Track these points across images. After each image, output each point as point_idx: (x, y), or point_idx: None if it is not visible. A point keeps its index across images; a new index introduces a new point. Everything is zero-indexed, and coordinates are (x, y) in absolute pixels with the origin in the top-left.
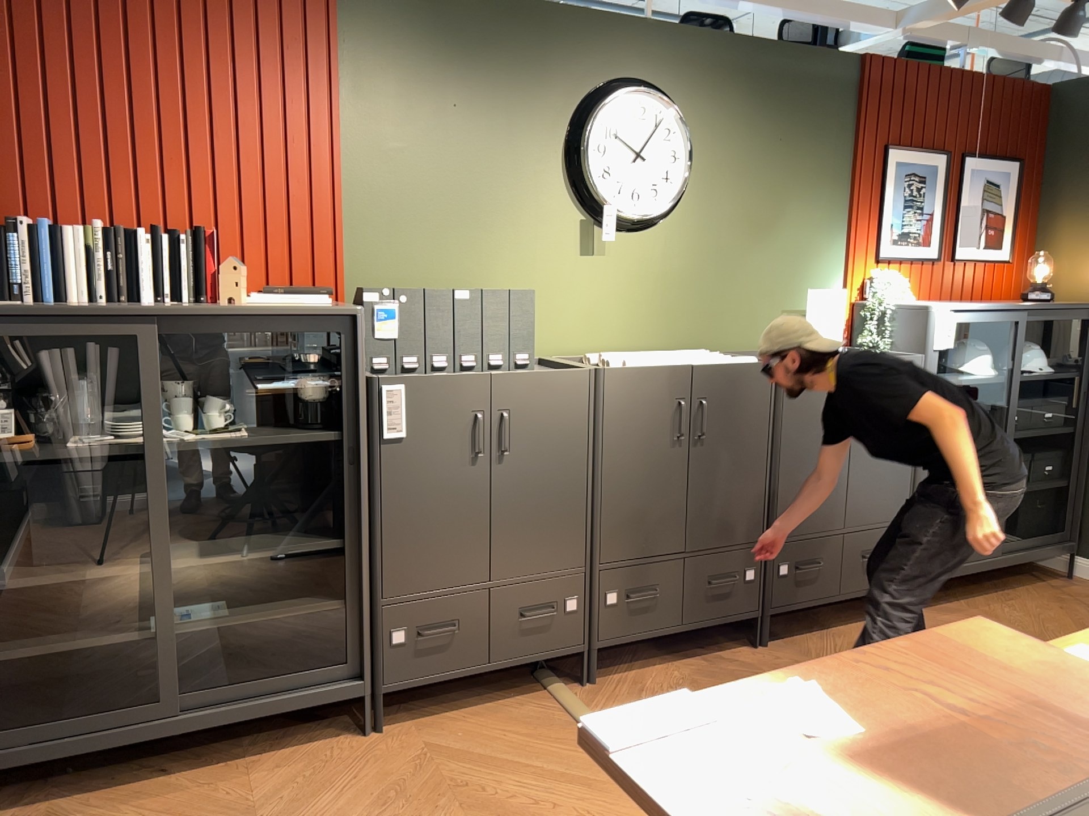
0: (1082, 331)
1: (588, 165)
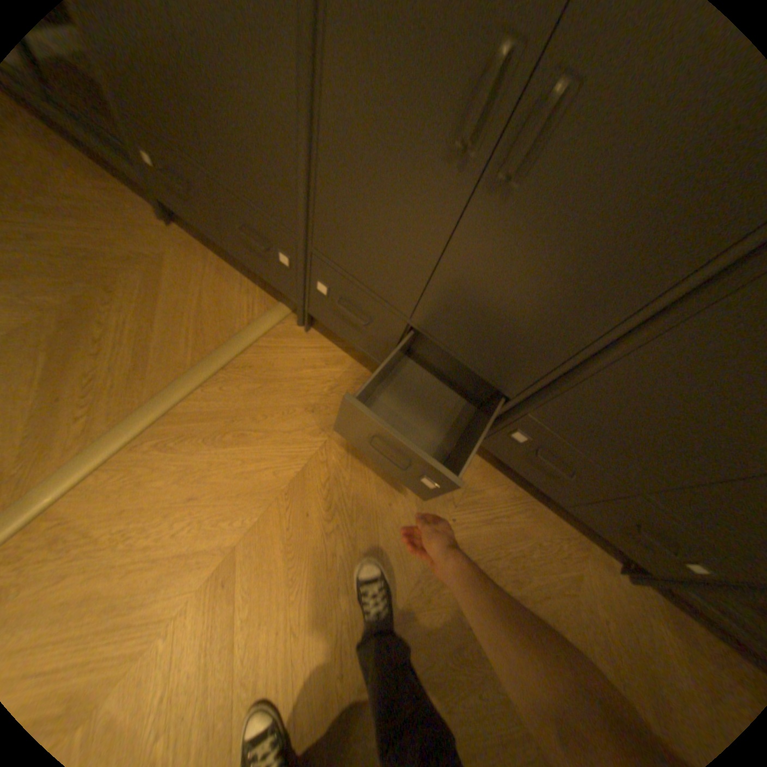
0: None
1: None
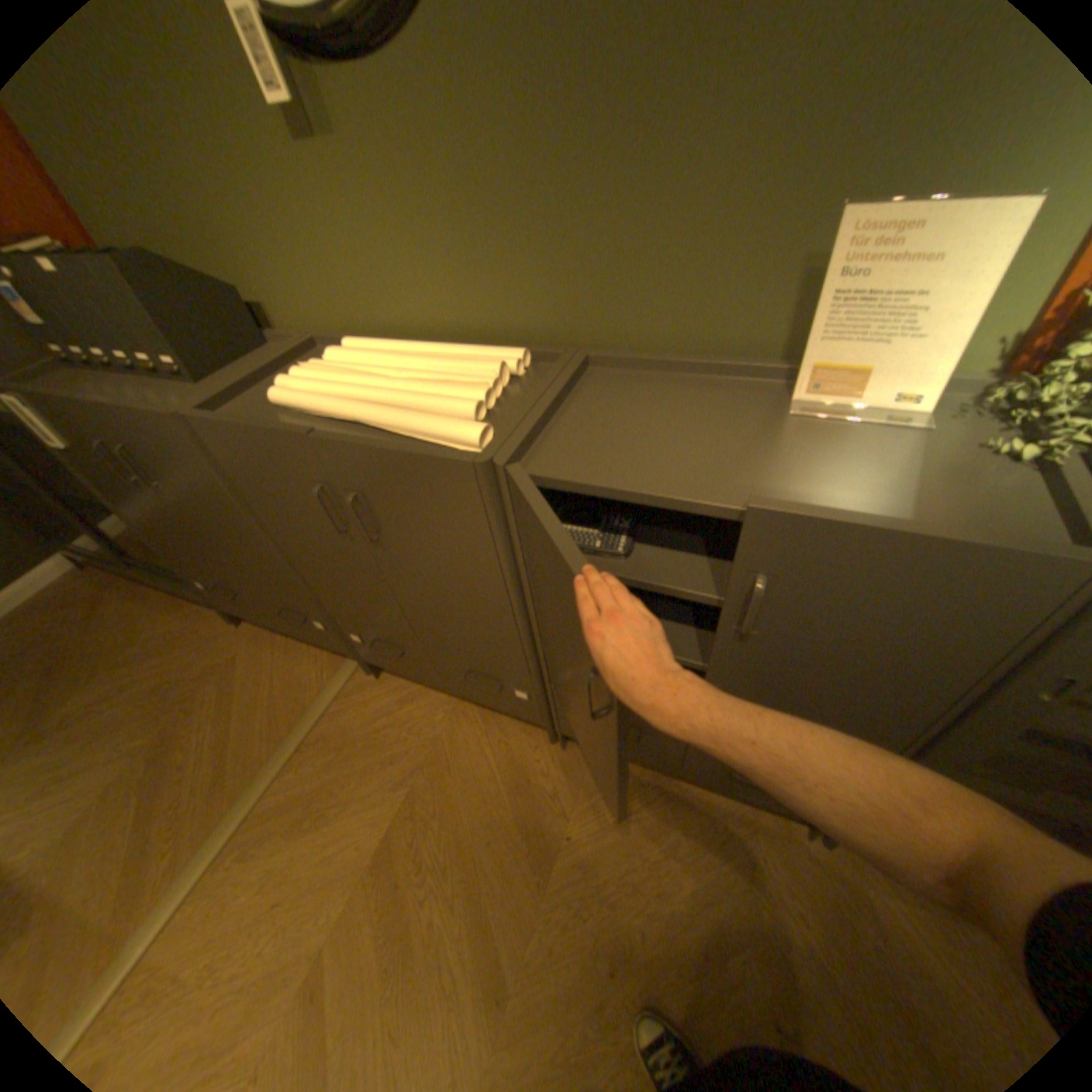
0: None
1: None
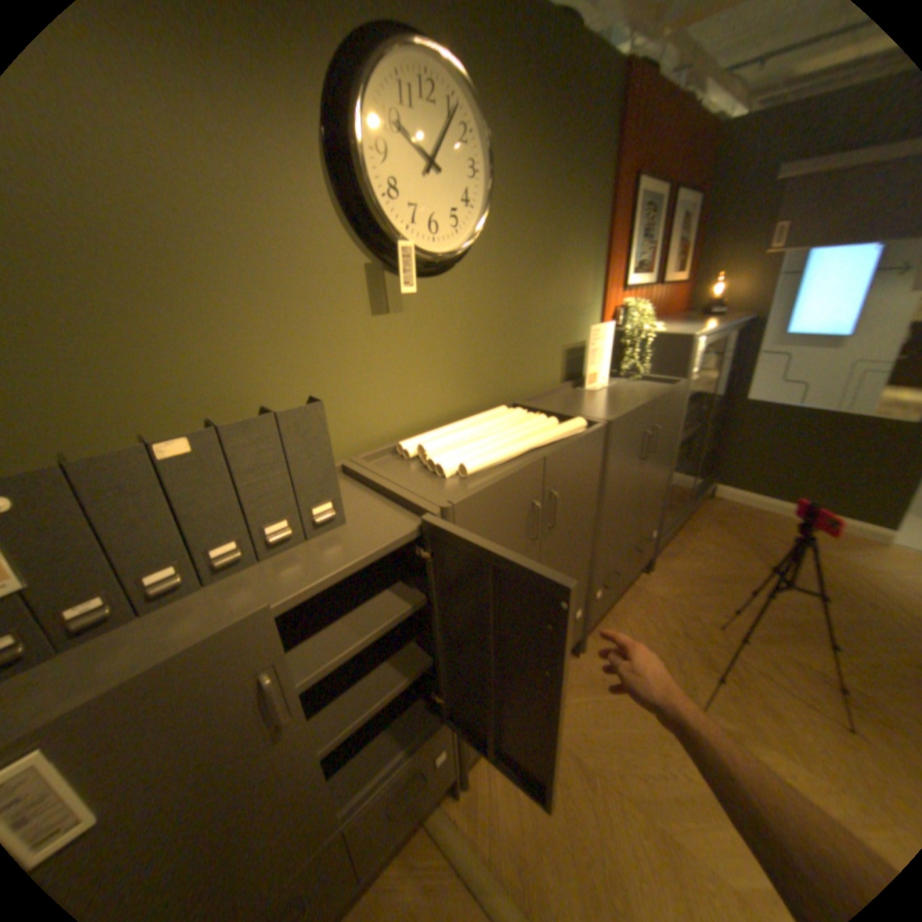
0: (736, 333)
1: (364, 171)
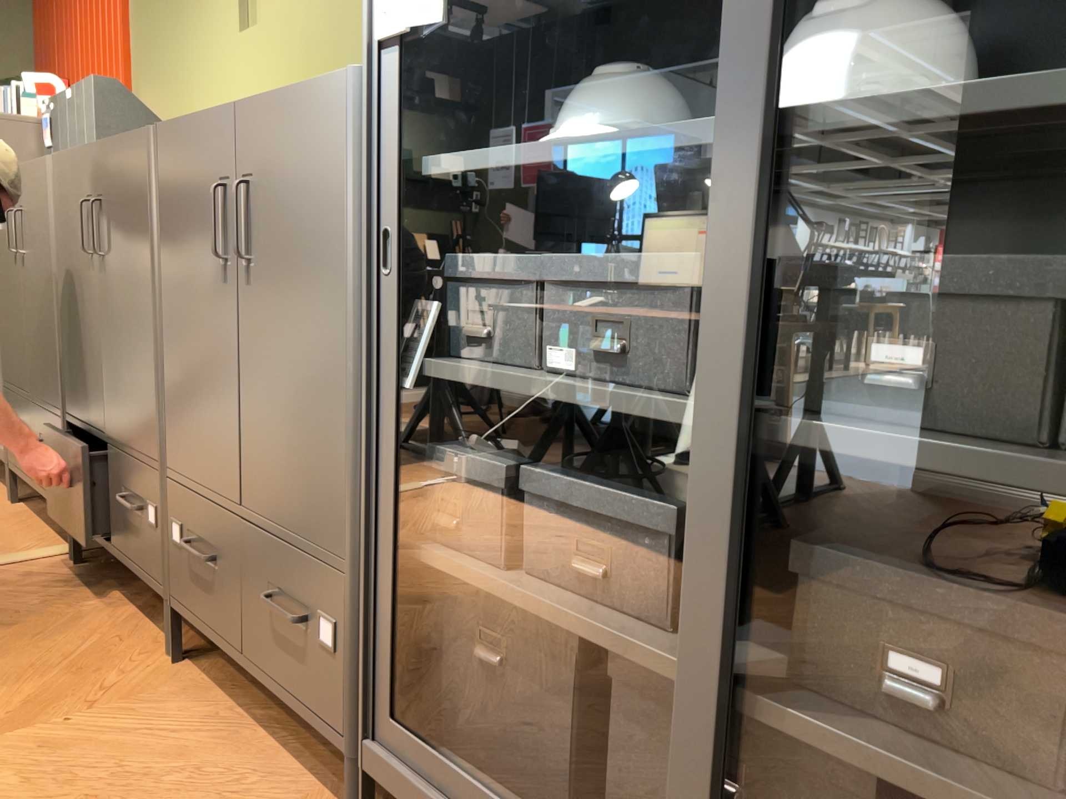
0: None
1: None
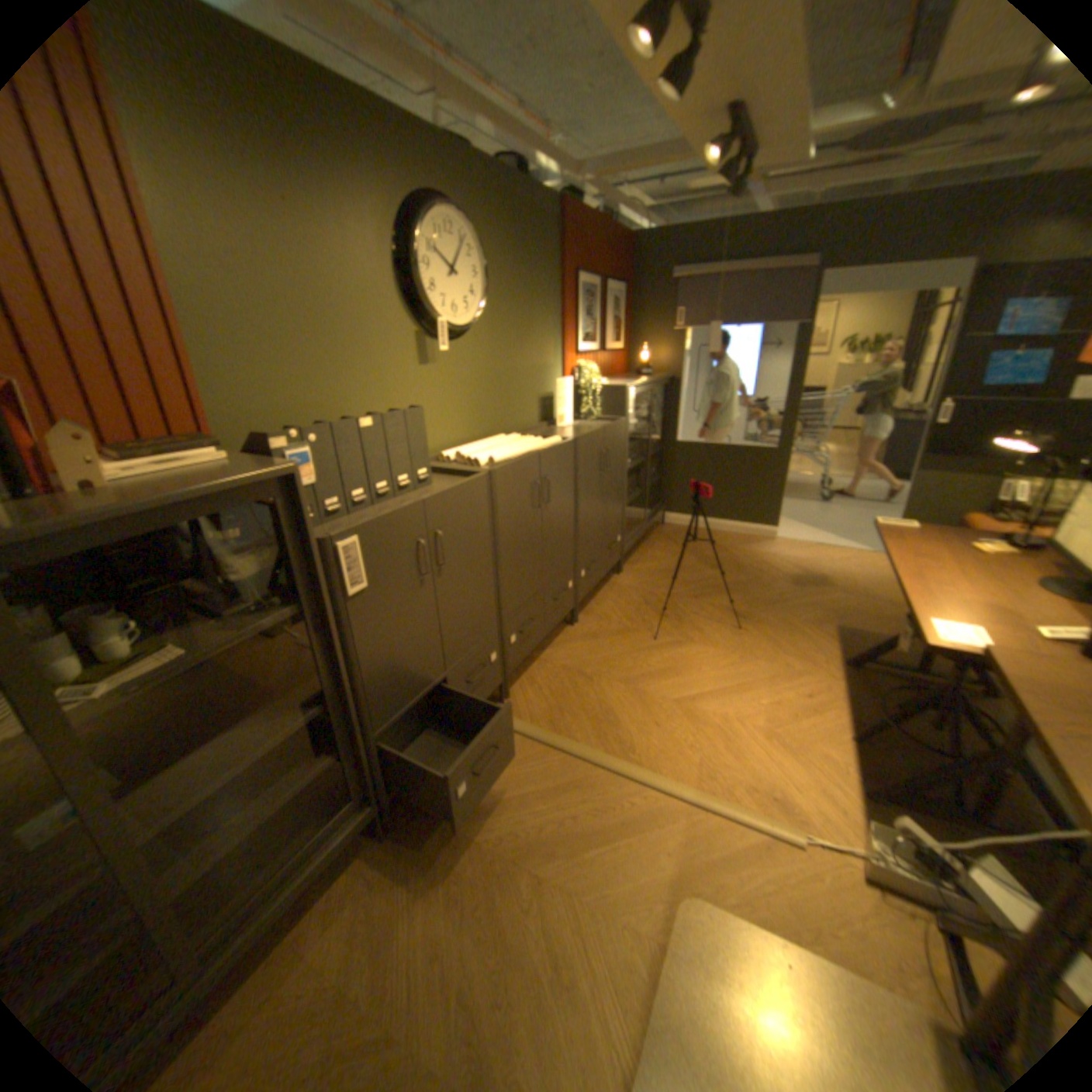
0: (663, 390)
1: (422, 277)
